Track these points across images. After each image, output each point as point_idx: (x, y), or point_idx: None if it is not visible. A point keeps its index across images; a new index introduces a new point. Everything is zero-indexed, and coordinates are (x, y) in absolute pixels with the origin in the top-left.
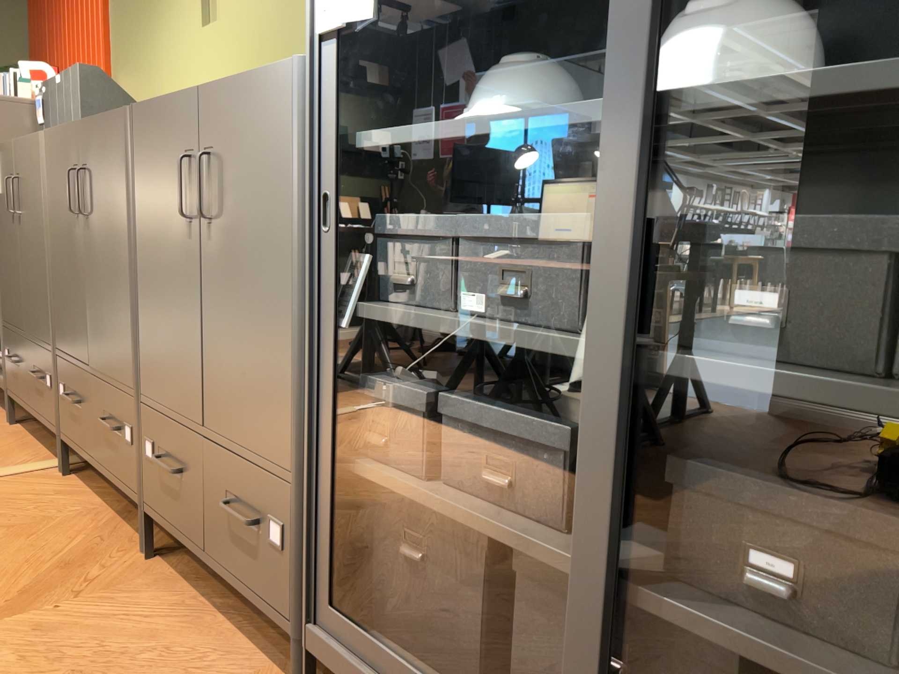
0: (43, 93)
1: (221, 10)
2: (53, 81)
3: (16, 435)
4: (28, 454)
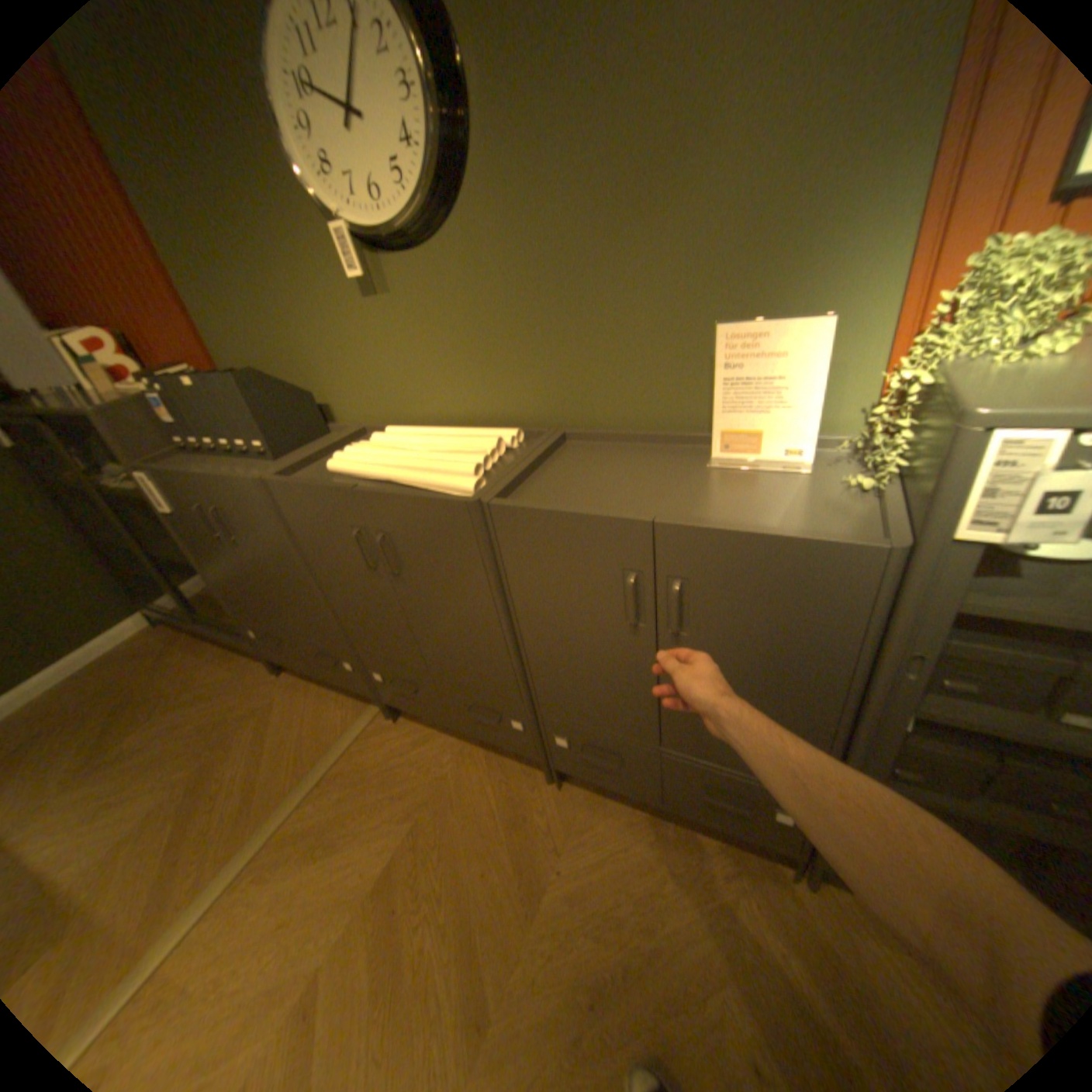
0: (154, 388)
1: (395, 280)
2: (172, 378)
3: (296, 687)
4: (335, 707)
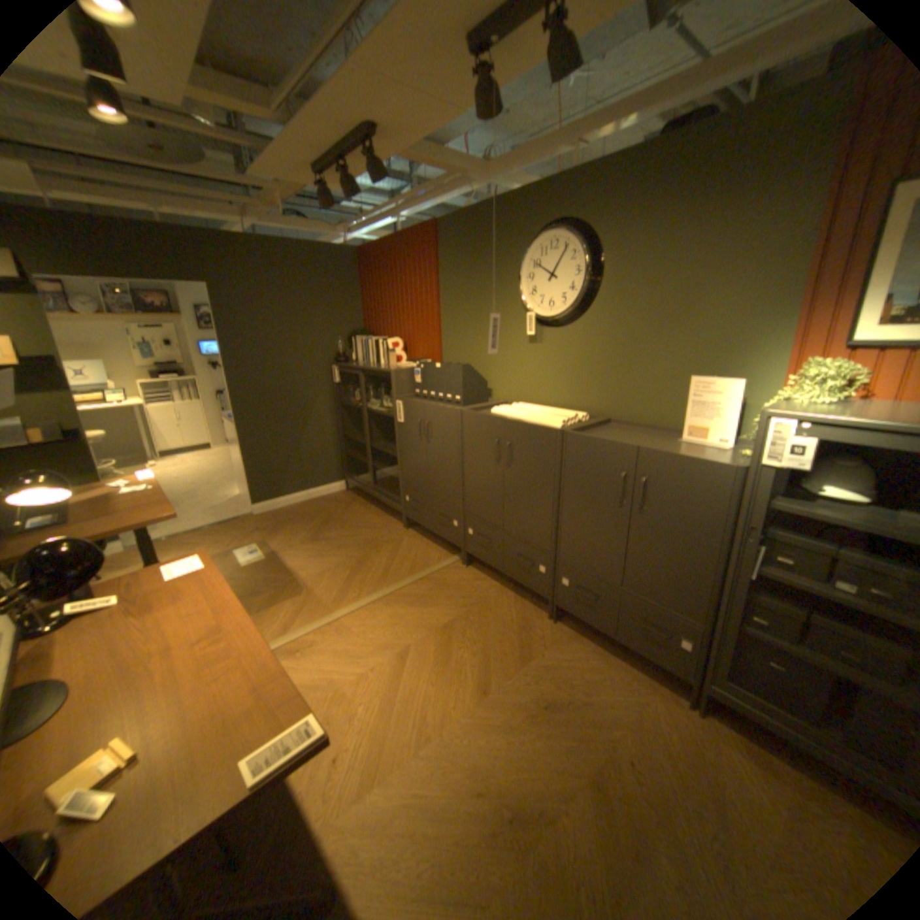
0: (419, 366)
1: (547, 338)
2: (431, 363)
3: (416, 537)
4: (435, 551)
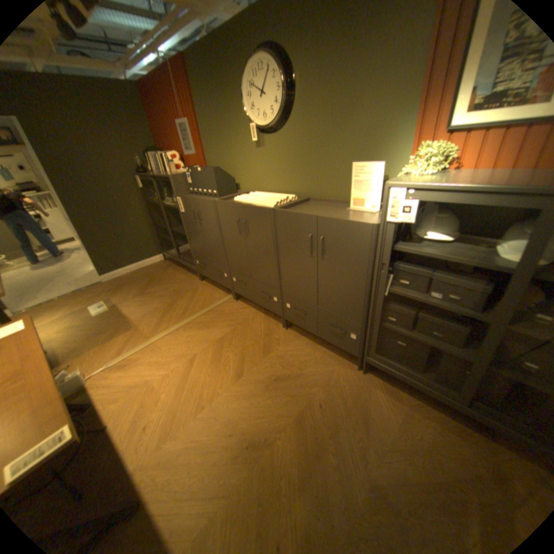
0: (189, 171)
1: (267, 143)
2: (195, 168)
3: (207, 285)
4: (218, 293)
